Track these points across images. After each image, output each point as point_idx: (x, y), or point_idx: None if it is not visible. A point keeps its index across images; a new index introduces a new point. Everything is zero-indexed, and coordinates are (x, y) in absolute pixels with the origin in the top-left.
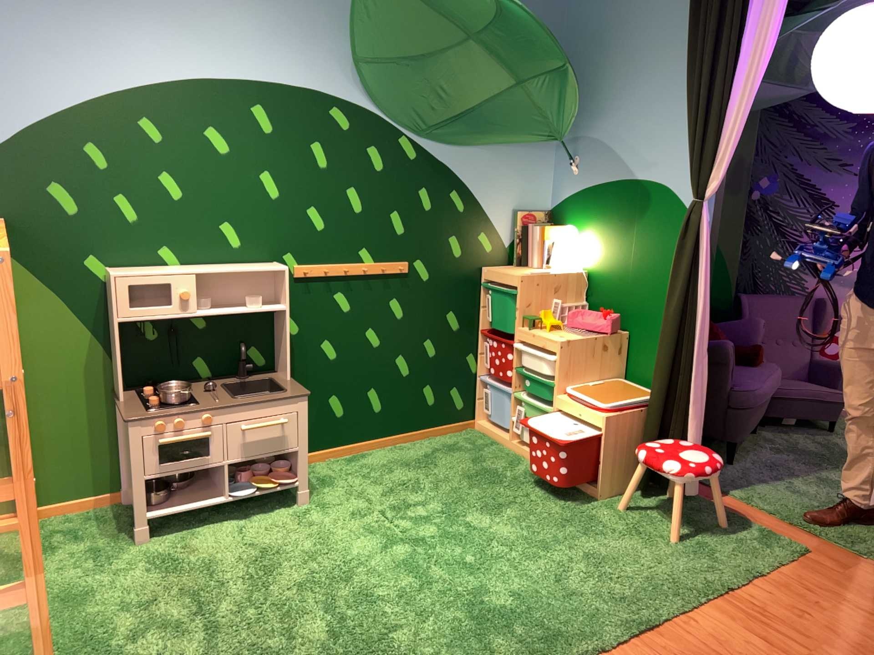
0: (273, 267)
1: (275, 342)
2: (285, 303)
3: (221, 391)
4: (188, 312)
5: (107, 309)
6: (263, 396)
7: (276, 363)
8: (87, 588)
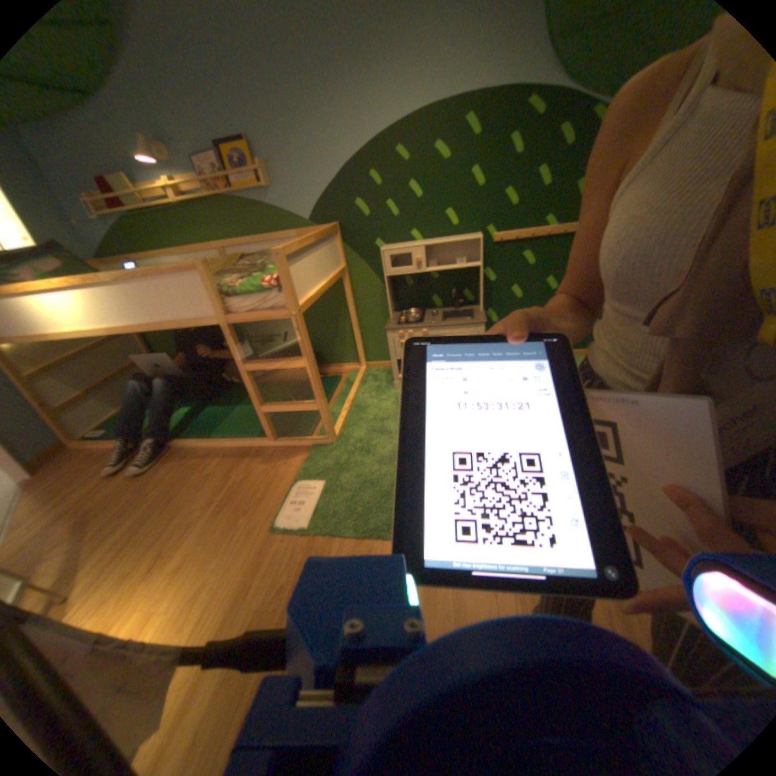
0: (470, 235)
1: (476, 285)
2: (478, 259)
3: (435, 315)
4: (416, 268)
5: (382, 267)
6: (461, 320)
7: (477, 298)
8: (361, 405)
